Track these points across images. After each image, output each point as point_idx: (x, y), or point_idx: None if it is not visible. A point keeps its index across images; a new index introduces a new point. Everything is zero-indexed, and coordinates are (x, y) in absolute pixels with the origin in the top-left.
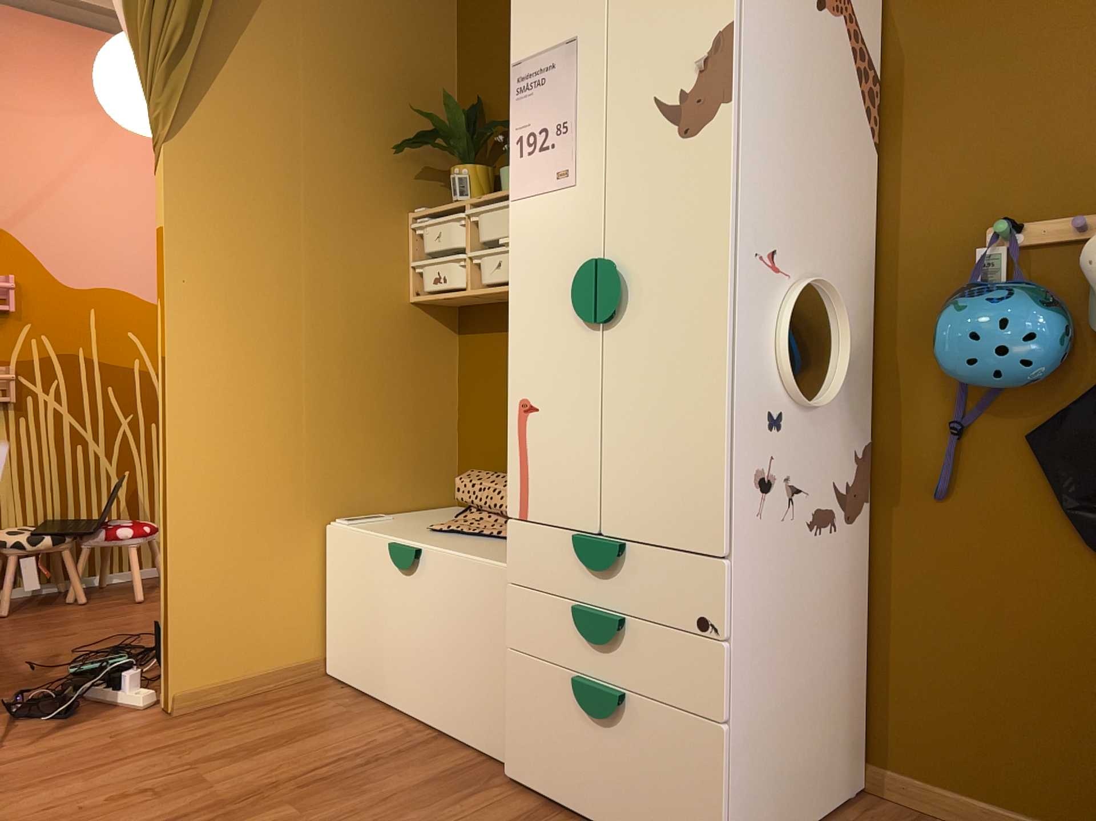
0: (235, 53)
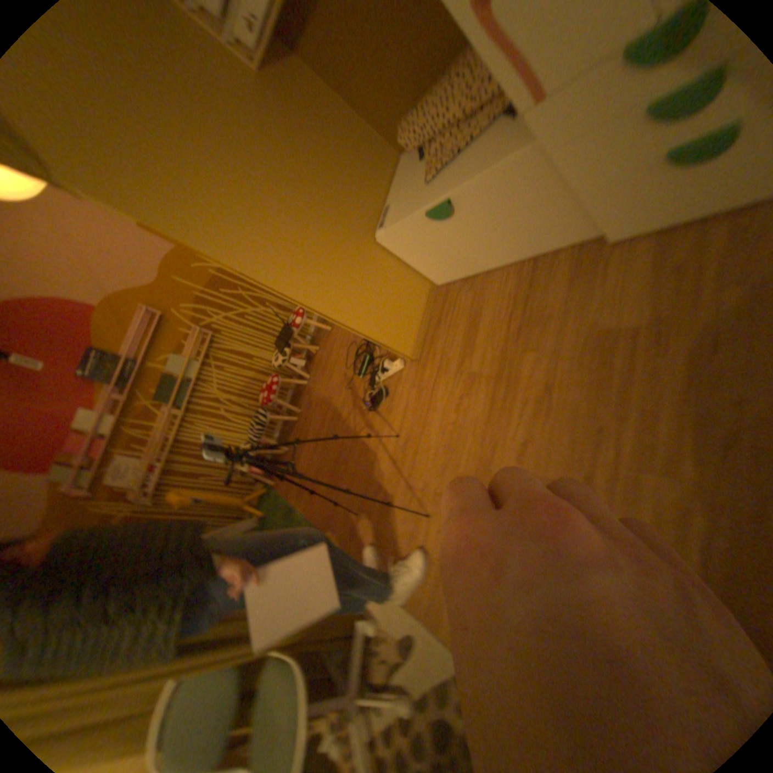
0: None
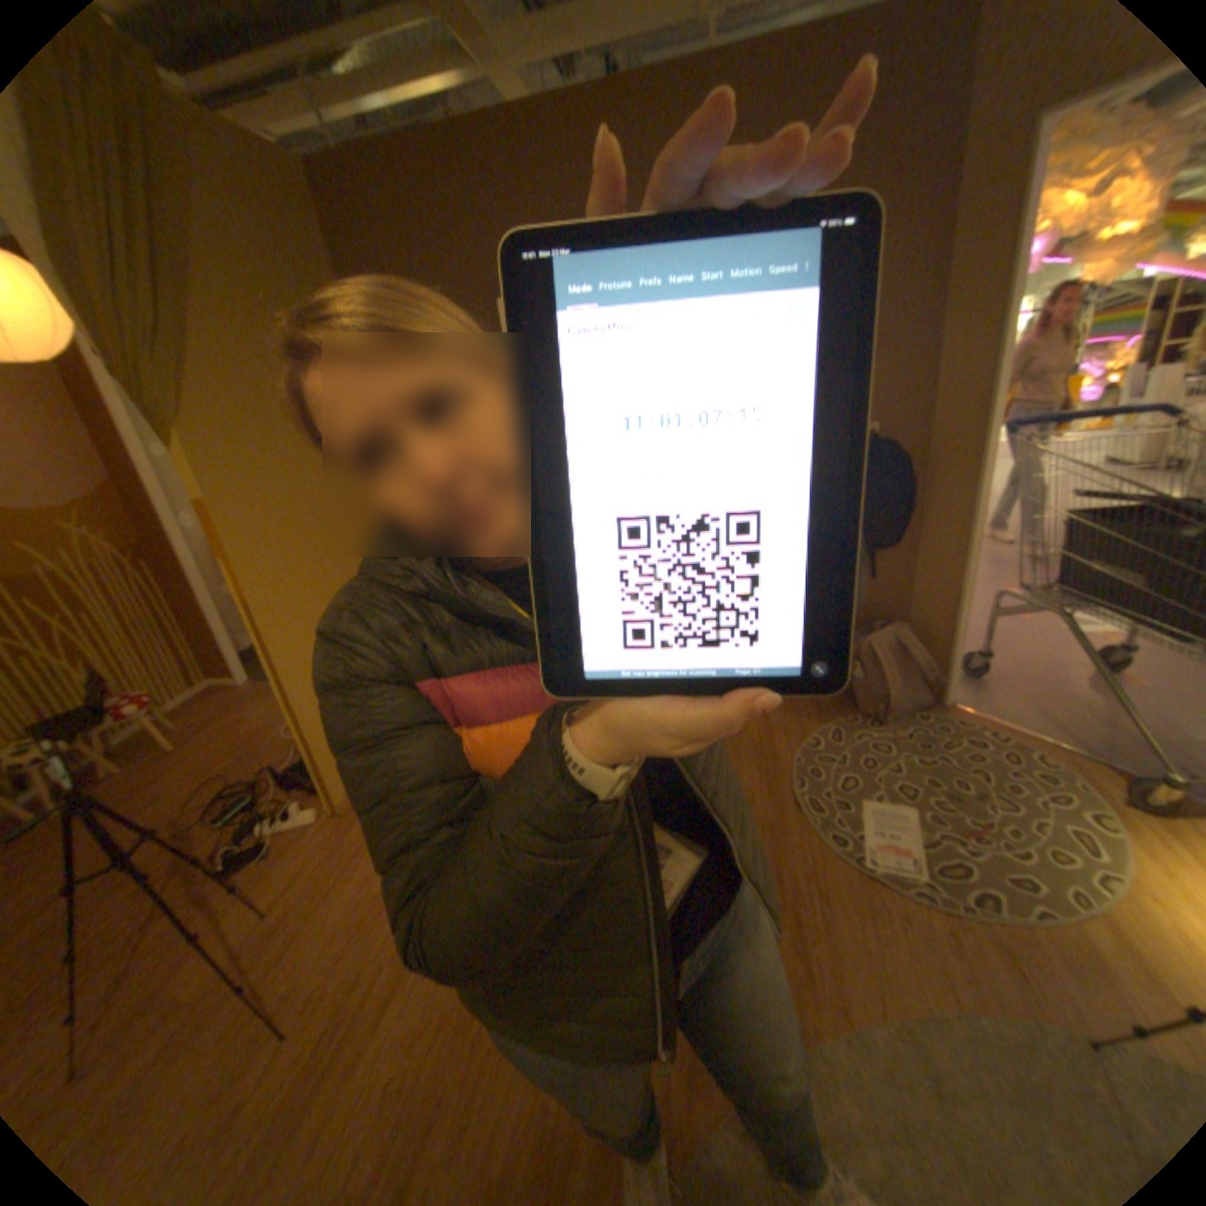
0: (184, 318)
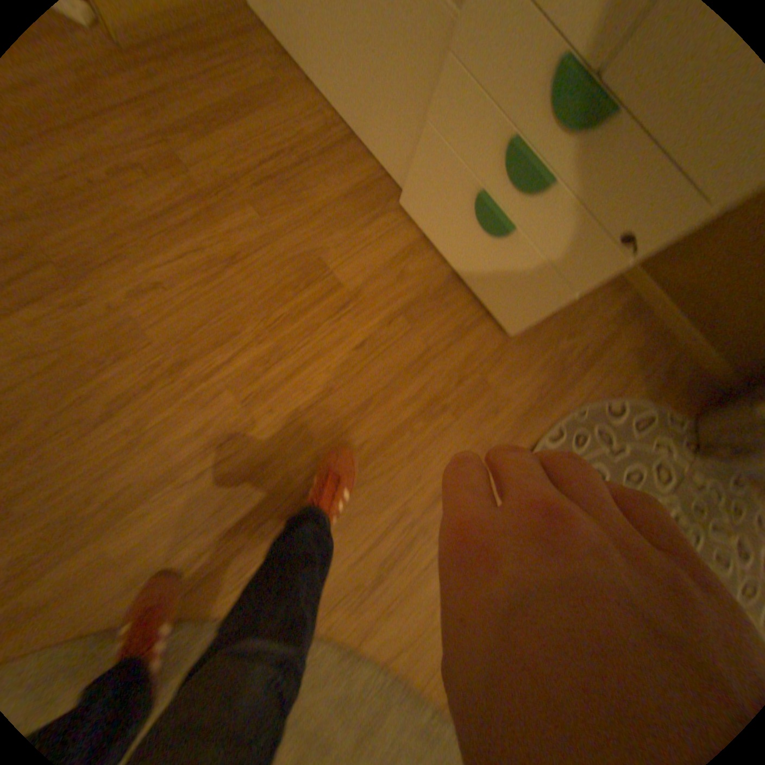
0: None
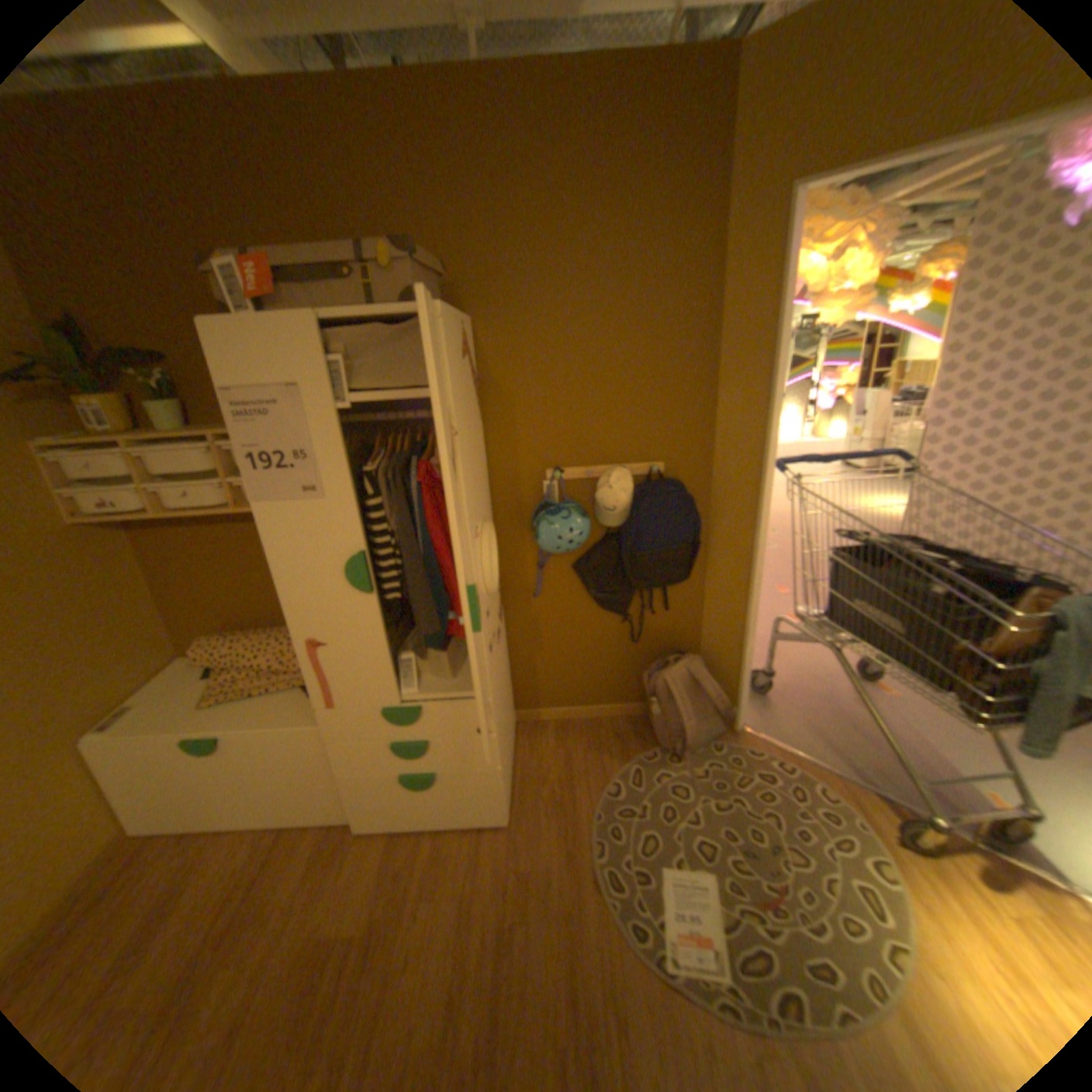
0: None
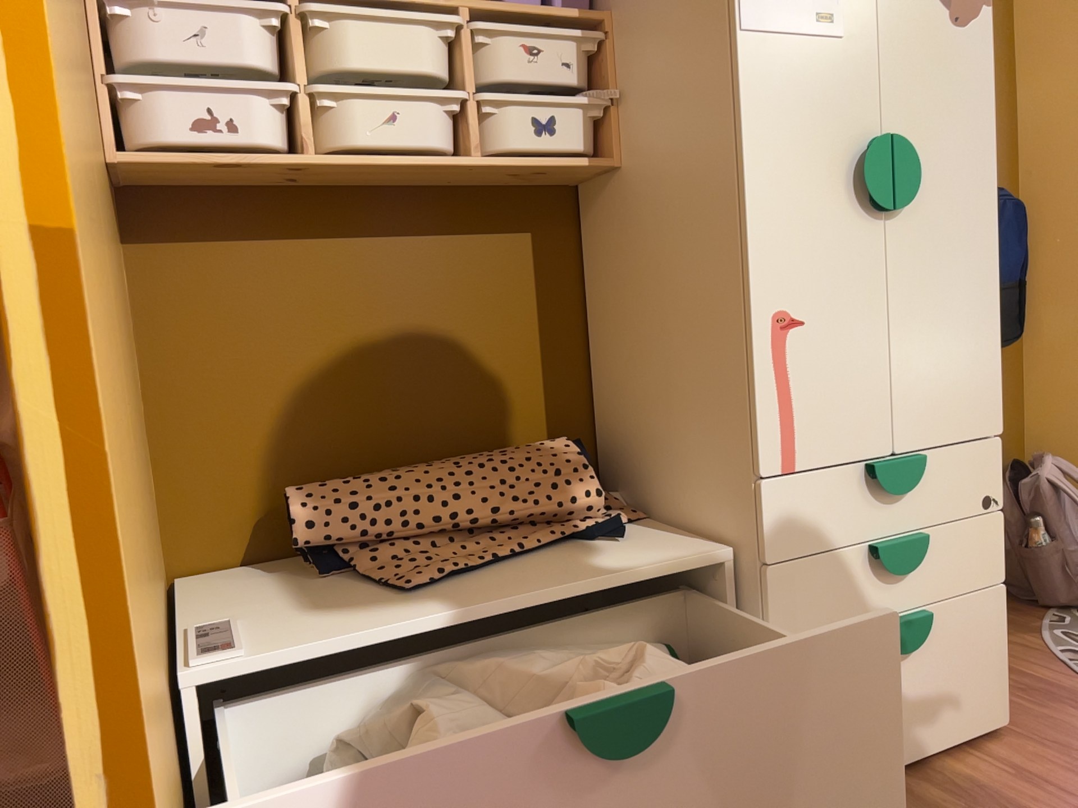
0: None
